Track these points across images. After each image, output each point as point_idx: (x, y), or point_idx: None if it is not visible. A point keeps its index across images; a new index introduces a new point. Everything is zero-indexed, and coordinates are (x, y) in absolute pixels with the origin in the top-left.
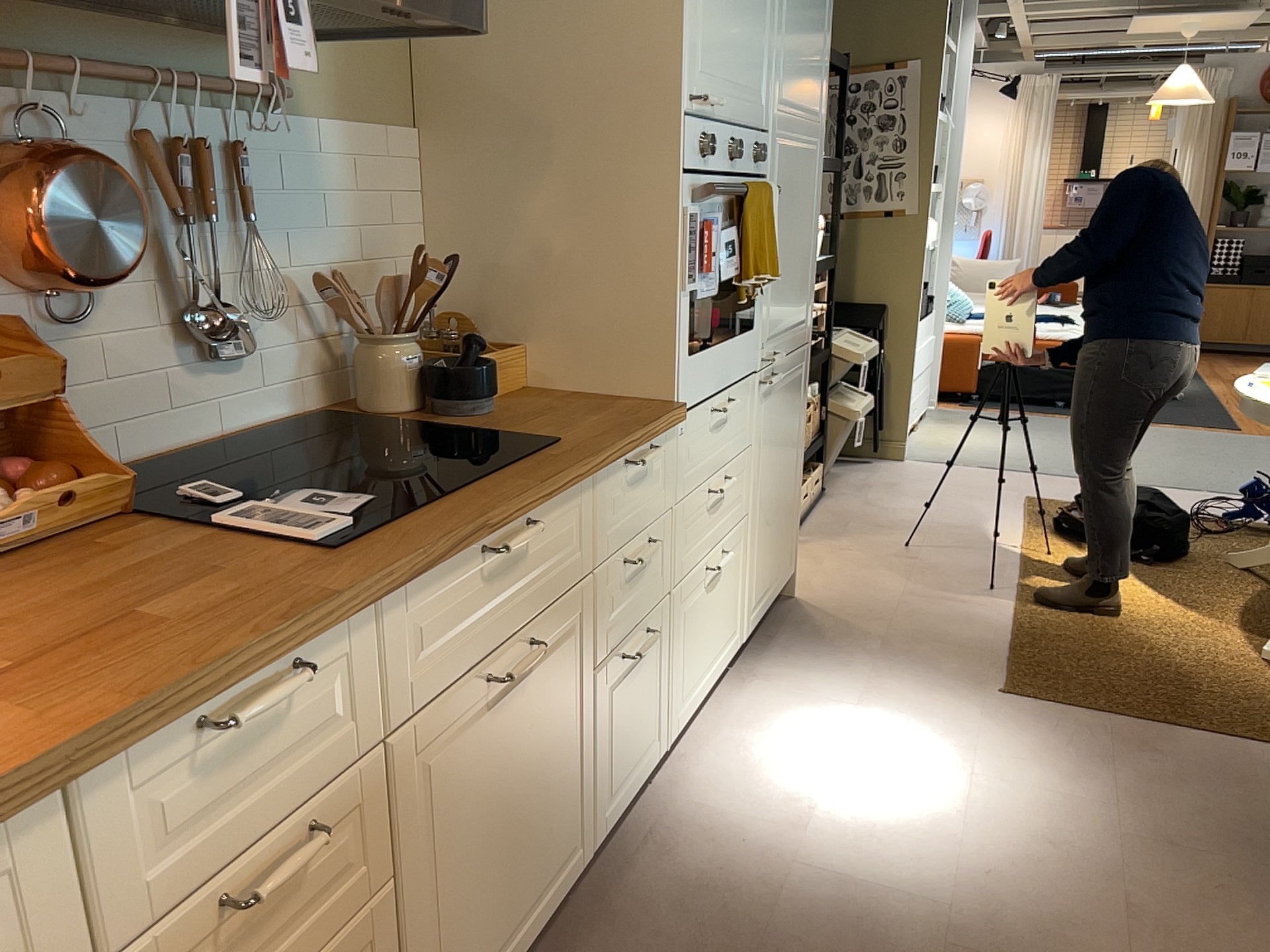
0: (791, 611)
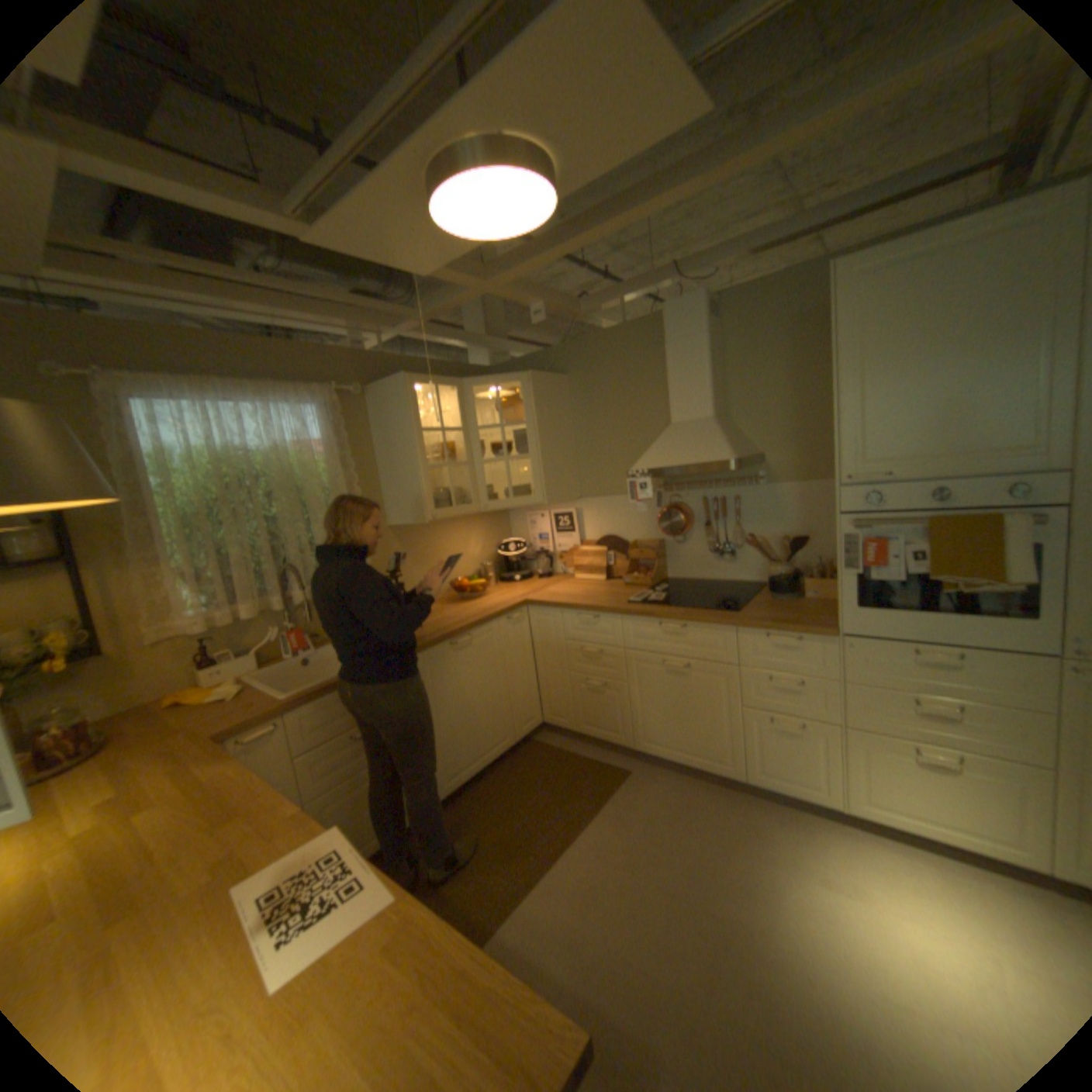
0: None
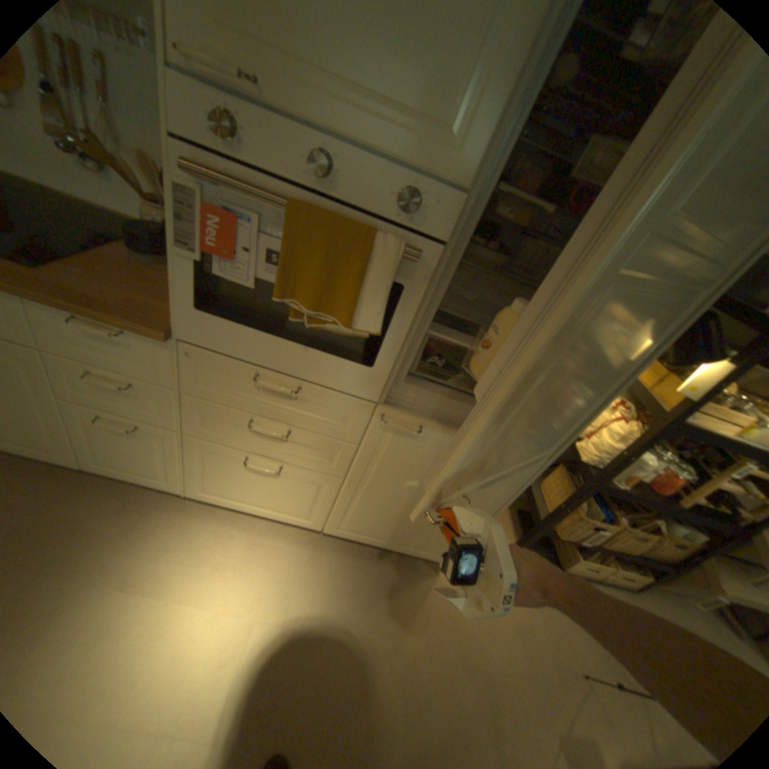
0: (416, 574)
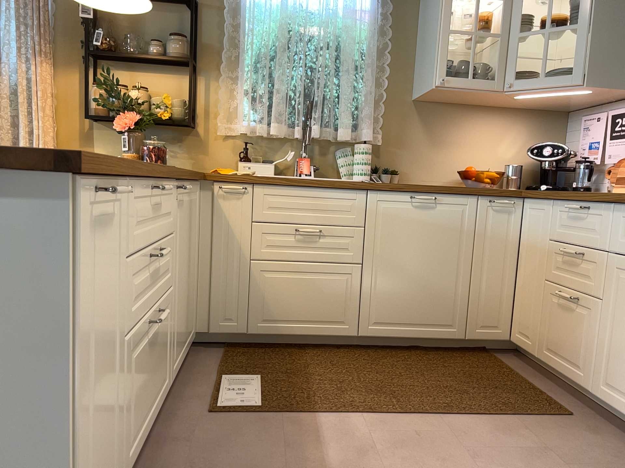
0: None
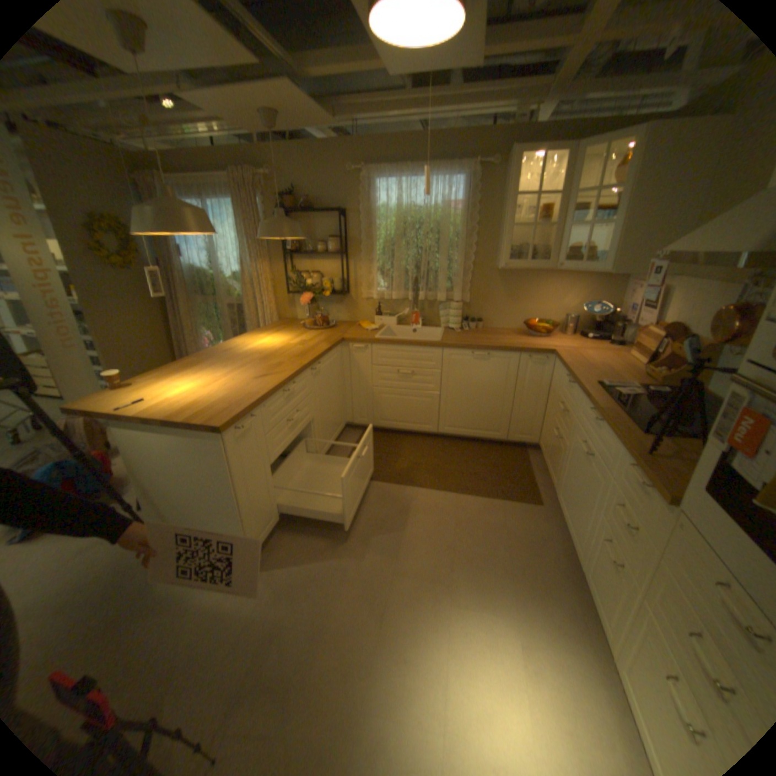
0: None
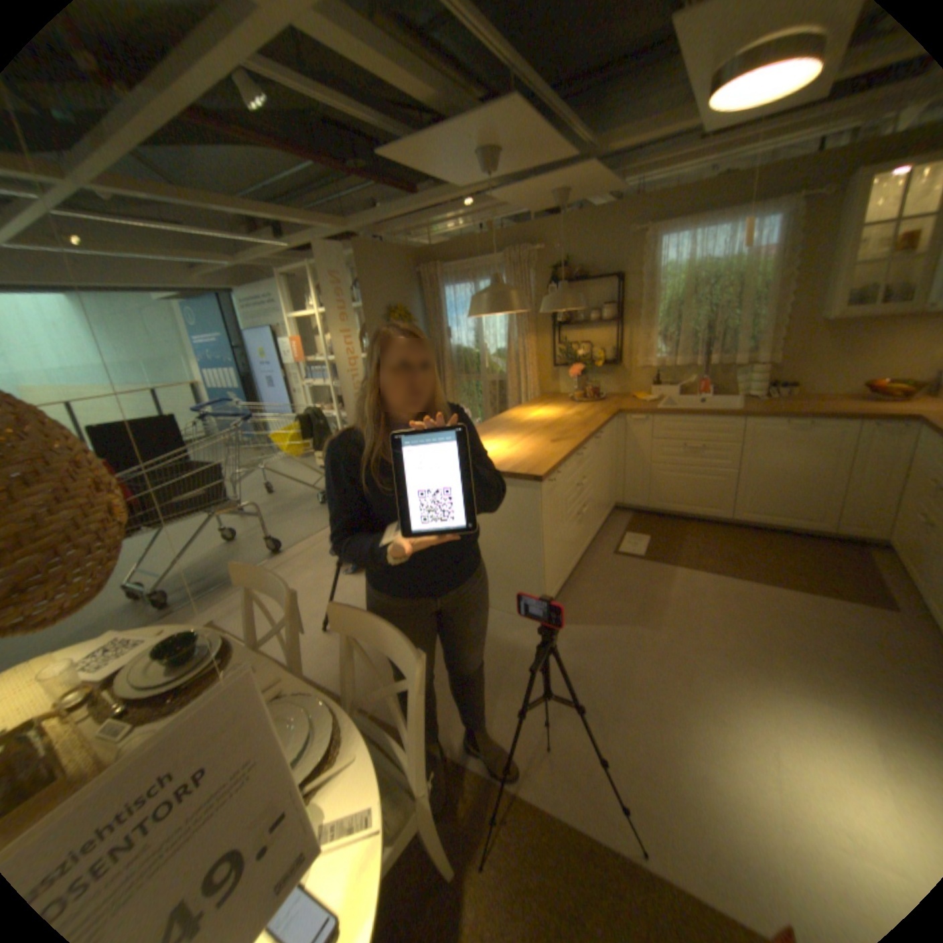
0: None
